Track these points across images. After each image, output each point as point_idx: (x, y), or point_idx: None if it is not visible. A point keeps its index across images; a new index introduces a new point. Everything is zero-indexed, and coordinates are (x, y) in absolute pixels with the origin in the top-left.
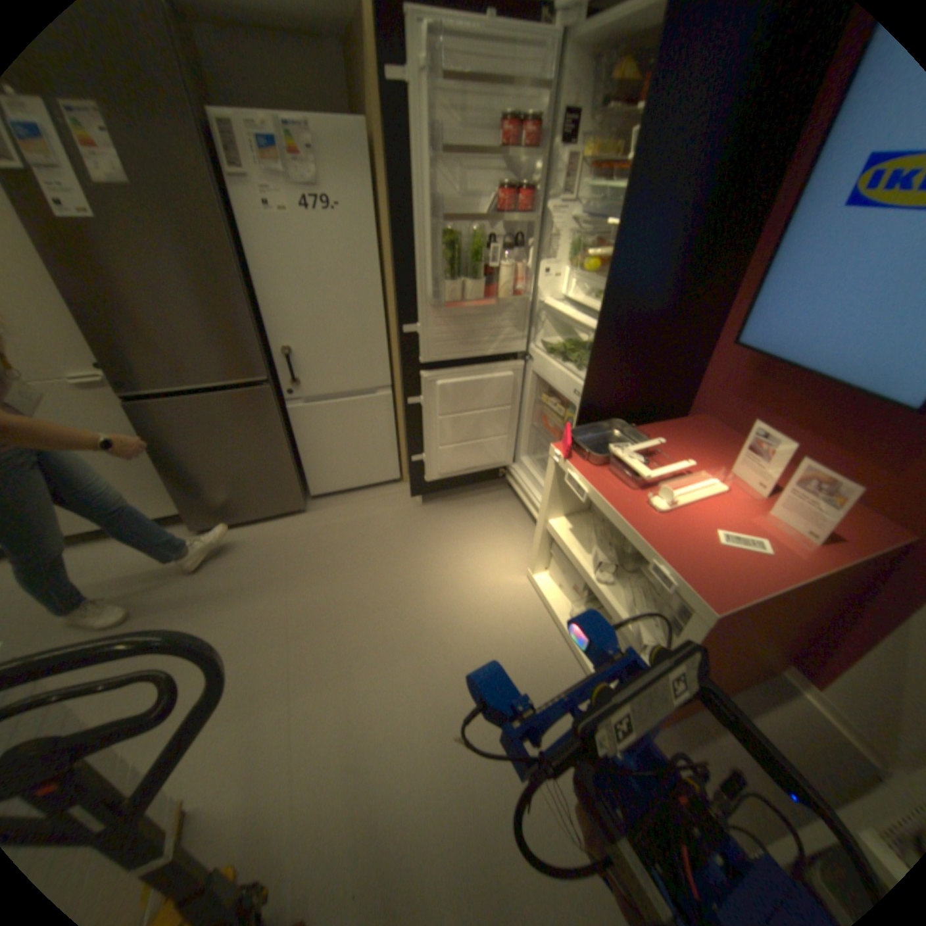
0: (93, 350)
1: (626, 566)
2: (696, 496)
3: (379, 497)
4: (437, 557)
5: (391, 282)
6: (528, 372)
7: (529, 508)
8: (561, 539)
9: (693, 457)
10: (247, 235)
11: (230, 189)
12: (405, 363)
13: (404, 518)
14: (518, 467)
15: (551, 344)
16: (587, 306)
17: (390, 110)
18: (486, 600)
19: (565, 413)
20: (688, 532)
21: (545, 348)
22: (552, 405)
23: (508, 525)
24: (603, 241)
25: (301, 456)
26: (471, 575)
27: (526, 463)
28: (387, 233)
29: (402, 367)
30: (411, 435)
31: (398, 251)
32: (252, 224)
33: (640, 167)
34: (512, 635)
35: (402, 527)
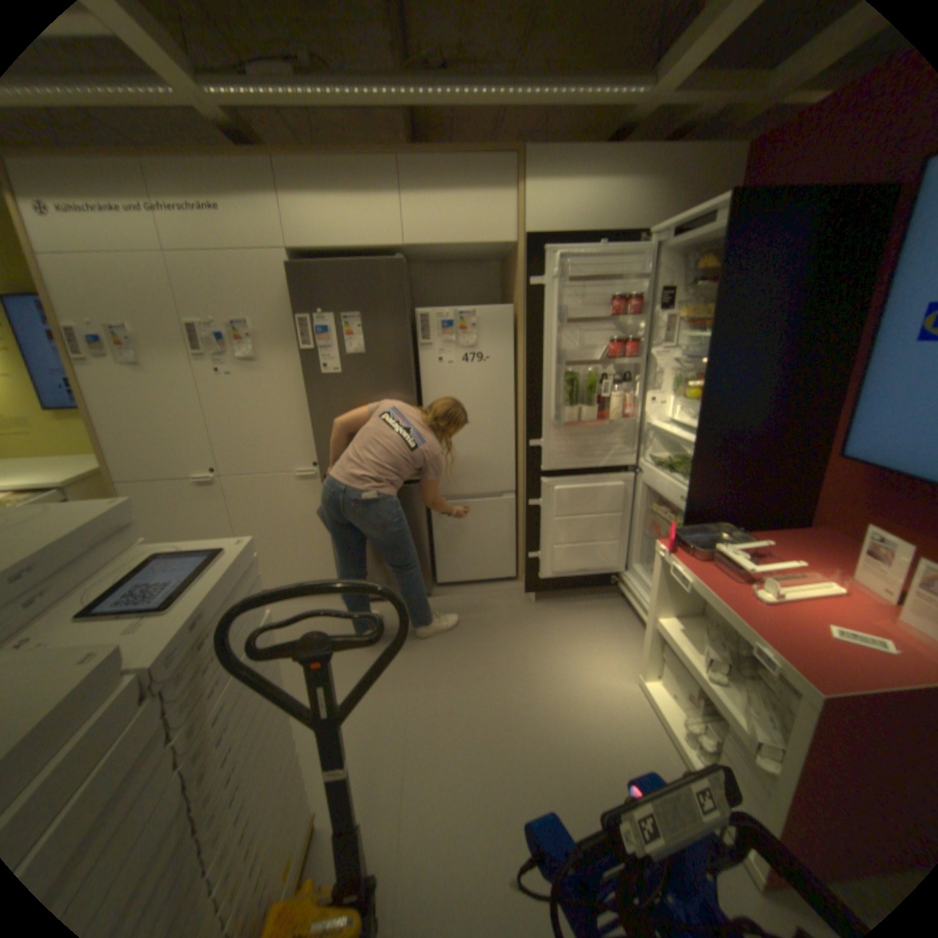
0: (315, 453)
1: (743, 672)
2: (810, 596)
3: (495, 591)
4: (547, 652)
5: (521, 410)
6: (639, 483)
7: (642, 617)
8: (671, 636)
9: (808, 562)
10: (425, 380)
11: (419, 352)
12: (528, 472)
13: (517, 612)
14: (631, 575)
15: (660, 459)
16: (691, 426)
17: (530, 300)
18: (594, 700)
19: (676, 520)
20: (797, 624)
21: (654, 462)
22: (664, 515)
23: (620, 633)
24: (703, 375)
25: (434, 545)
26: (580, 674)
27: (639, 571)
28: (521, 376)
29: (525, 475)
30: (529, 534)
31: (529, 387)
32: (429, 373)
33: (721, 324)
34: (621, 741)
35: (515, 620)
